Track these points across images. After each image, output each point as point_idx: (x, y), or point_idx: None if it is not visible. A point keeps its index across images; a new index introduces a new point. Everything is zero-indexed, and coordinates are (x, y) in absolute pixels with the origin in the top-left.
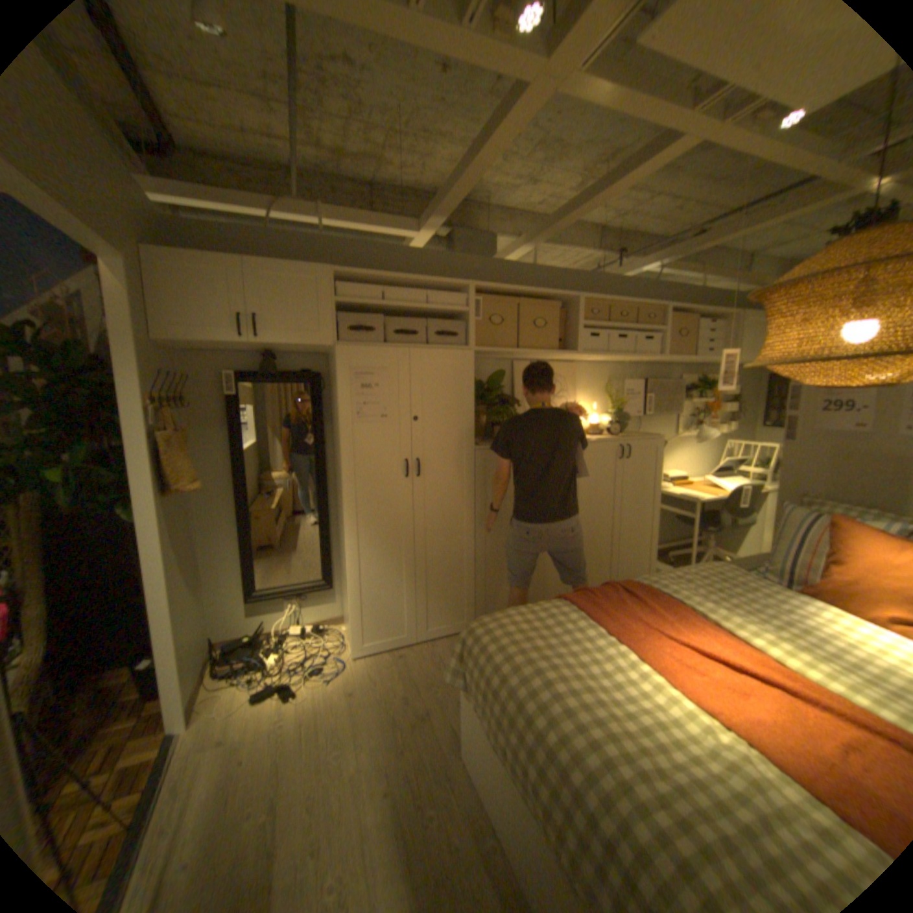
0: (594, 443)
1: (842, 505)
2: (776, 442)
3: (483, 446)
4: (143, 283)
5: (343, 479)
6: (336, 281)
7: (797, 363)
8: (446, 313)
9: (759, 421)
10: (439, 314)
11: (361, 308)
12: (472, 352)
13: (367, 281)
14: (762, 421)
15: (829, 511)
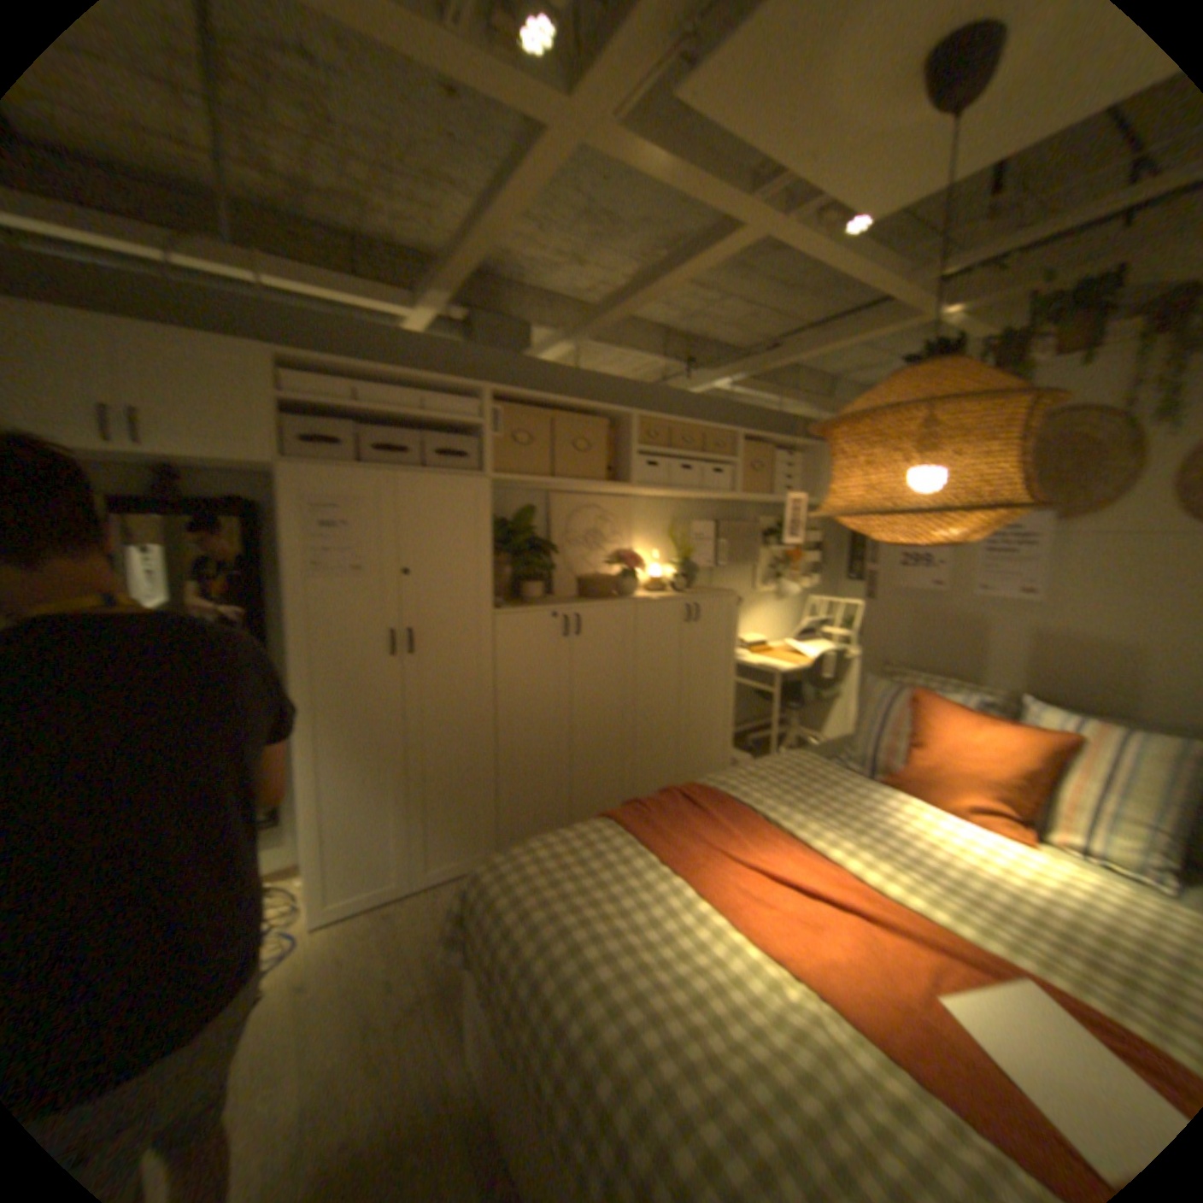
0: (652, 602)
1: (922, 674)
2: (860, 597)
3: (504, 607)
4: None
5: (287, 660)
6: (273, 366)
7: (860, 515)
8: (449, 423)
9: (842, 572)
10: (439, 423)
11: (317, 408)
12: (486, 479)
13: (326, 369)
14: (845, 573)
15: (909, 681)
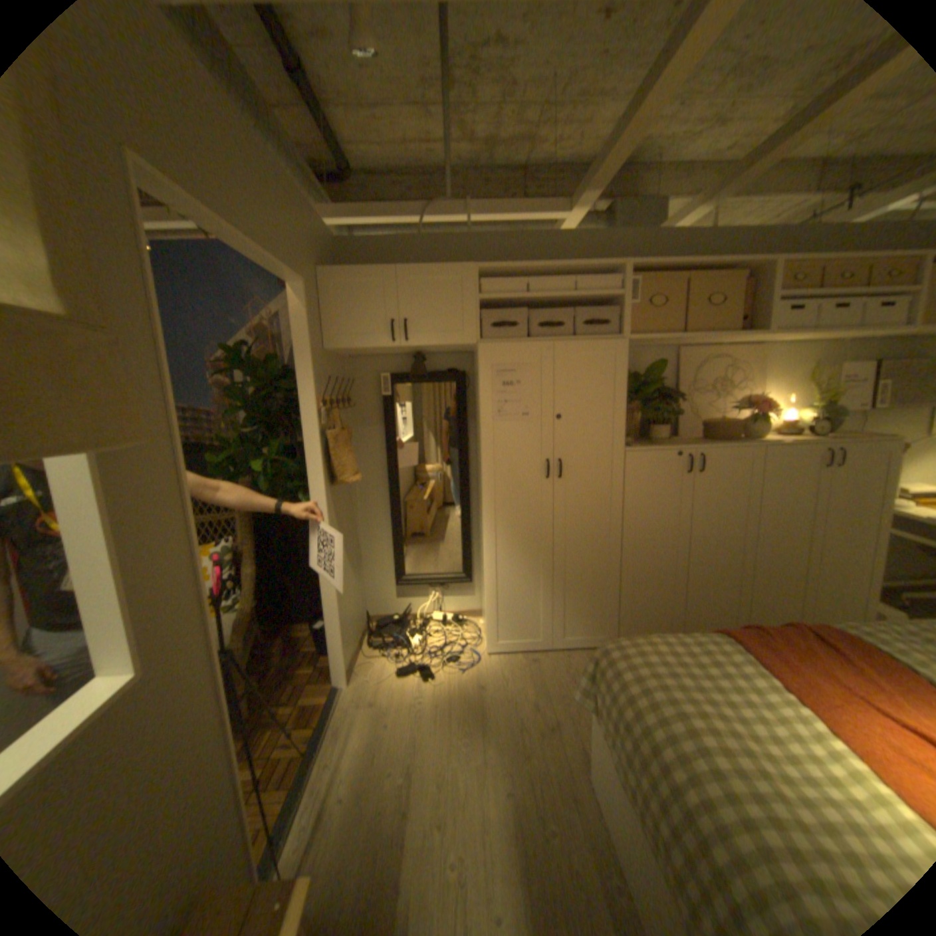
0: (788, 447)
1: None
2: None
3: (635, 447)
4: (319, 301)
5: (483, 478)
6: (480, 279)
7: None
8: (597, 299)
9: None
10: (589, 301)
11: (505, 303)
12: (626, 341)
13: (511, 274)
14: None
15: None
